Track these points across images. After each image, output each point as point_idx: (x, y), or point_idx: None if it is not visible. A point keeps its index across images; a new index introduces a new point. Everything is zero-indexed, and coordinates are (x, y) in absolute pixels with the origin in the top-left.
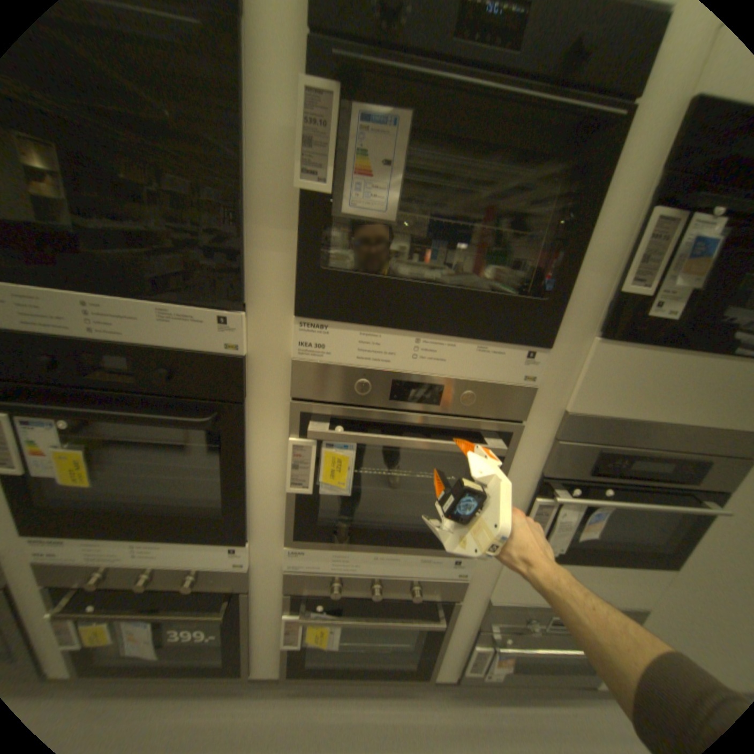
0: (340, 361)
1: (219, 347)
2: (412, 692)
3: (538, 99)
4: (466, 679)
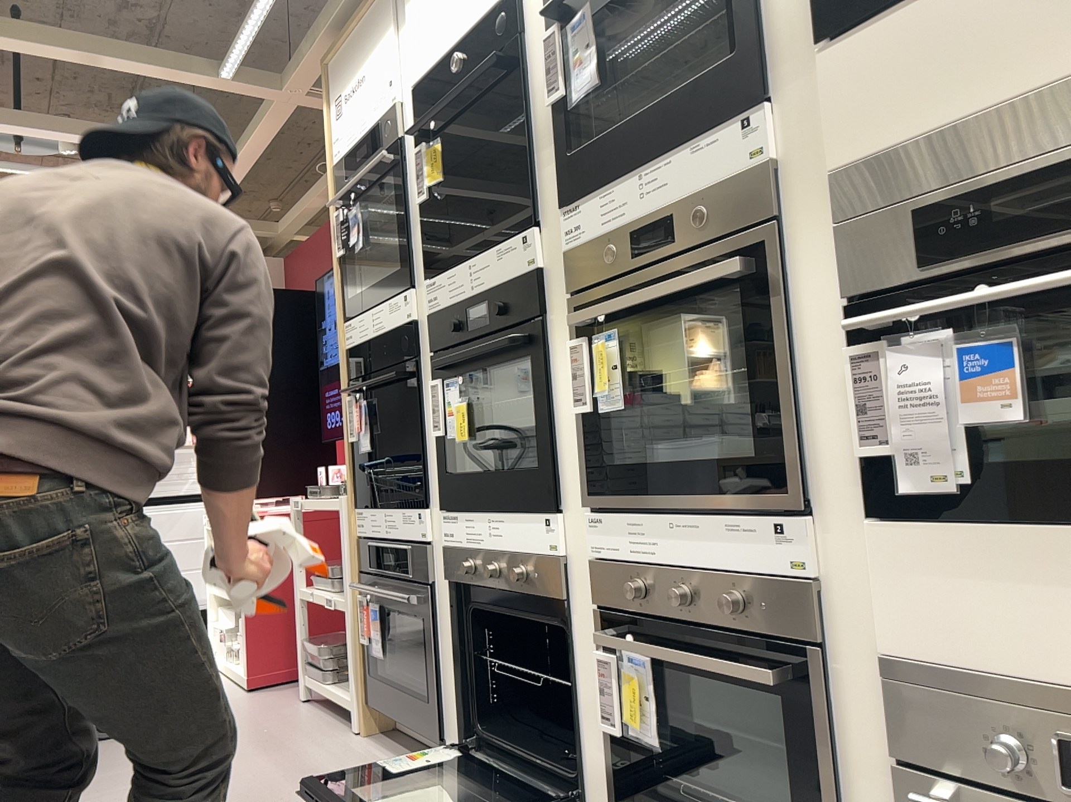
0: (591, 235)
1: (524, 265)
2: None
3: None
4: None
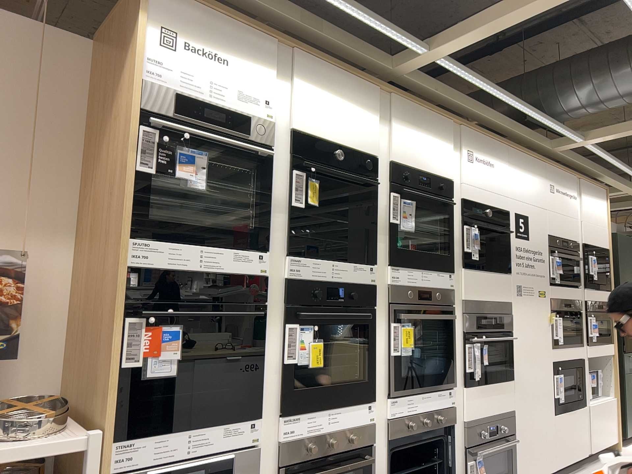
0: (399, 282)
1: (367, 280)
2: None
3: (435, 201)
4: None
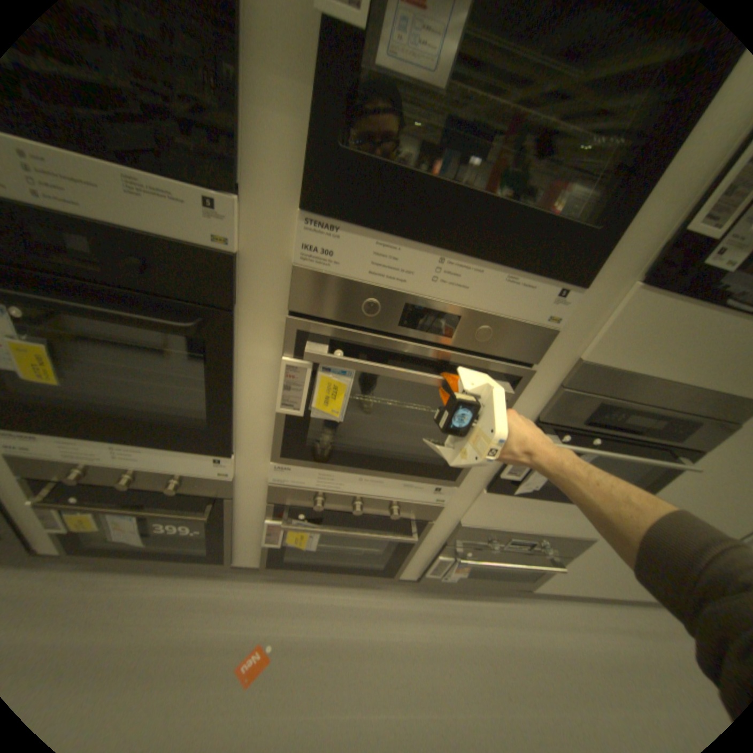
0: (350, 274)
1: (205, 237)
2: (376, 585)
3: None
4: (425, 578)
